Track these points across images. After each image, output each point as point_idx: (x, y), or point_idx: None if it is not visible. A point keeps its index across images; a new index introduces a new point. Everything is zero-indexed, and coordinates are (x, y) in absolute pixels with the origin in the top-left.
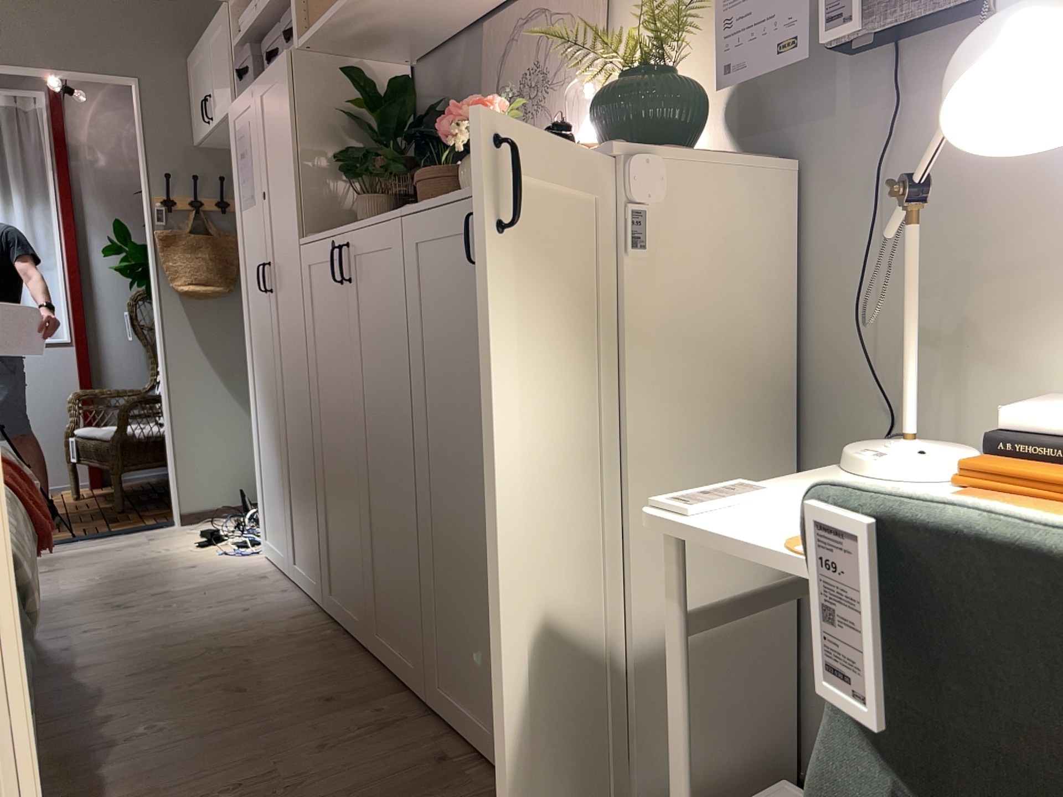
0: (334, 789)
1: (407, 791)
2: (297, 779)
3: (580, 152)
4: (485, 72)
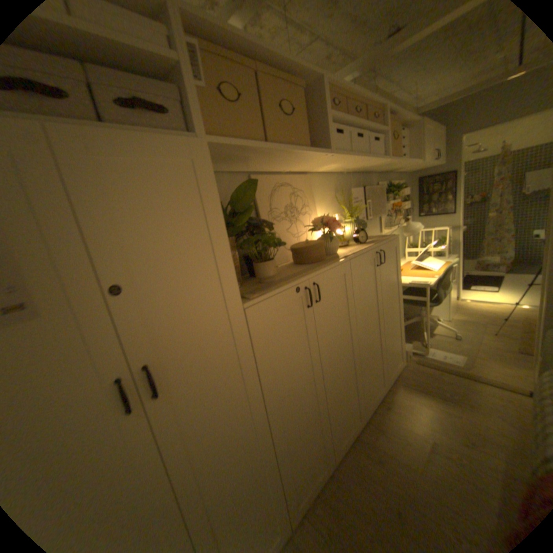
0: (419, 428)
1: (405, 410)
2: (424, 442)
3: (394, 236)
4: (258, 198)
